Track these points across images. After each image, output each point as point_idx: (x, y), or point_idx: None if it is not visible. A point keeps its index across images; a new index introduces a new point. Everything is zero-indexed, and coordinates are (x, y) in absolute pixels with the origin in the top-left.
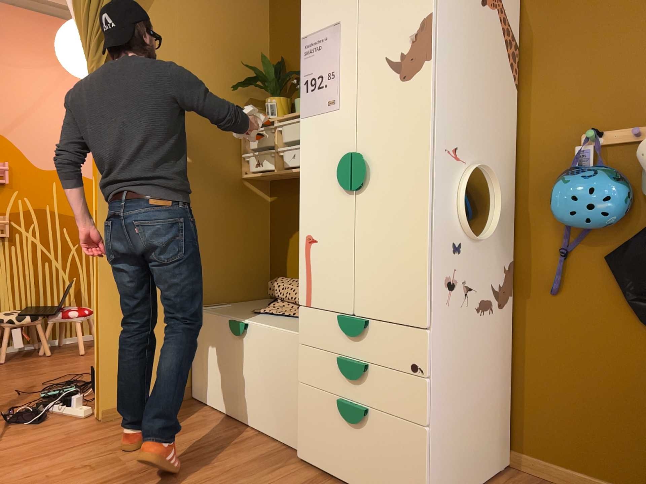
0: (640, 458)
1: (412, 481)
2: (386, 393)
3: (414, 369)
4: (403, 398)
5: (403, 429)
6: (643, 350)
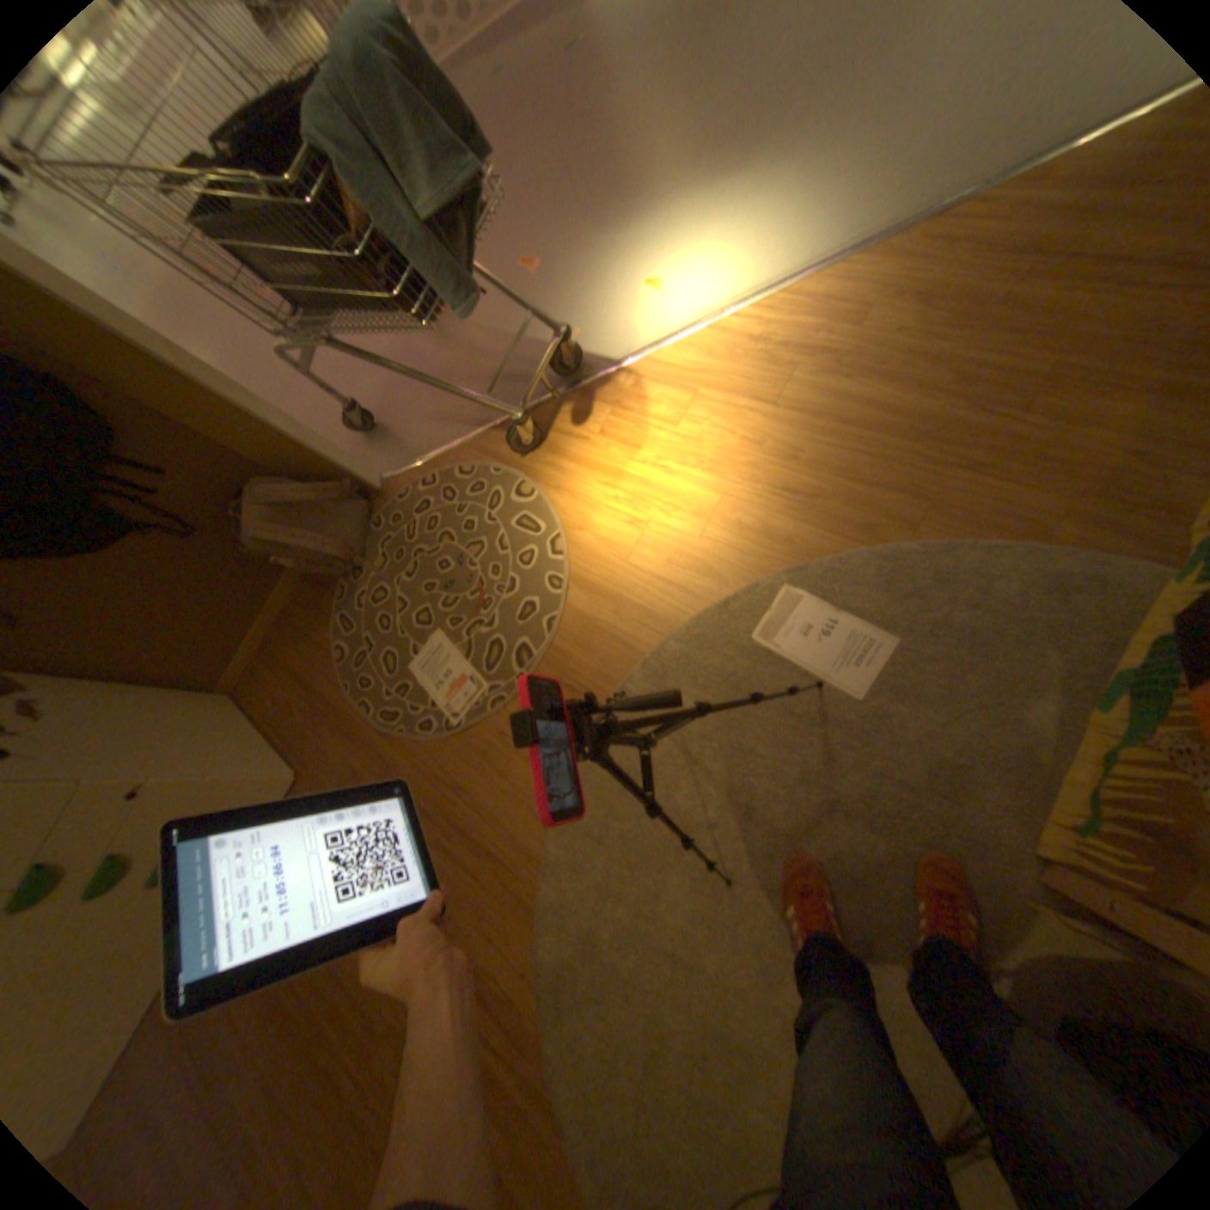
0: (237, 594)
1: (253, 794)
2: (150, 830)
3: (129, 800)
4: (162, 810)
5: (199, 807)
6: (126, 562)
